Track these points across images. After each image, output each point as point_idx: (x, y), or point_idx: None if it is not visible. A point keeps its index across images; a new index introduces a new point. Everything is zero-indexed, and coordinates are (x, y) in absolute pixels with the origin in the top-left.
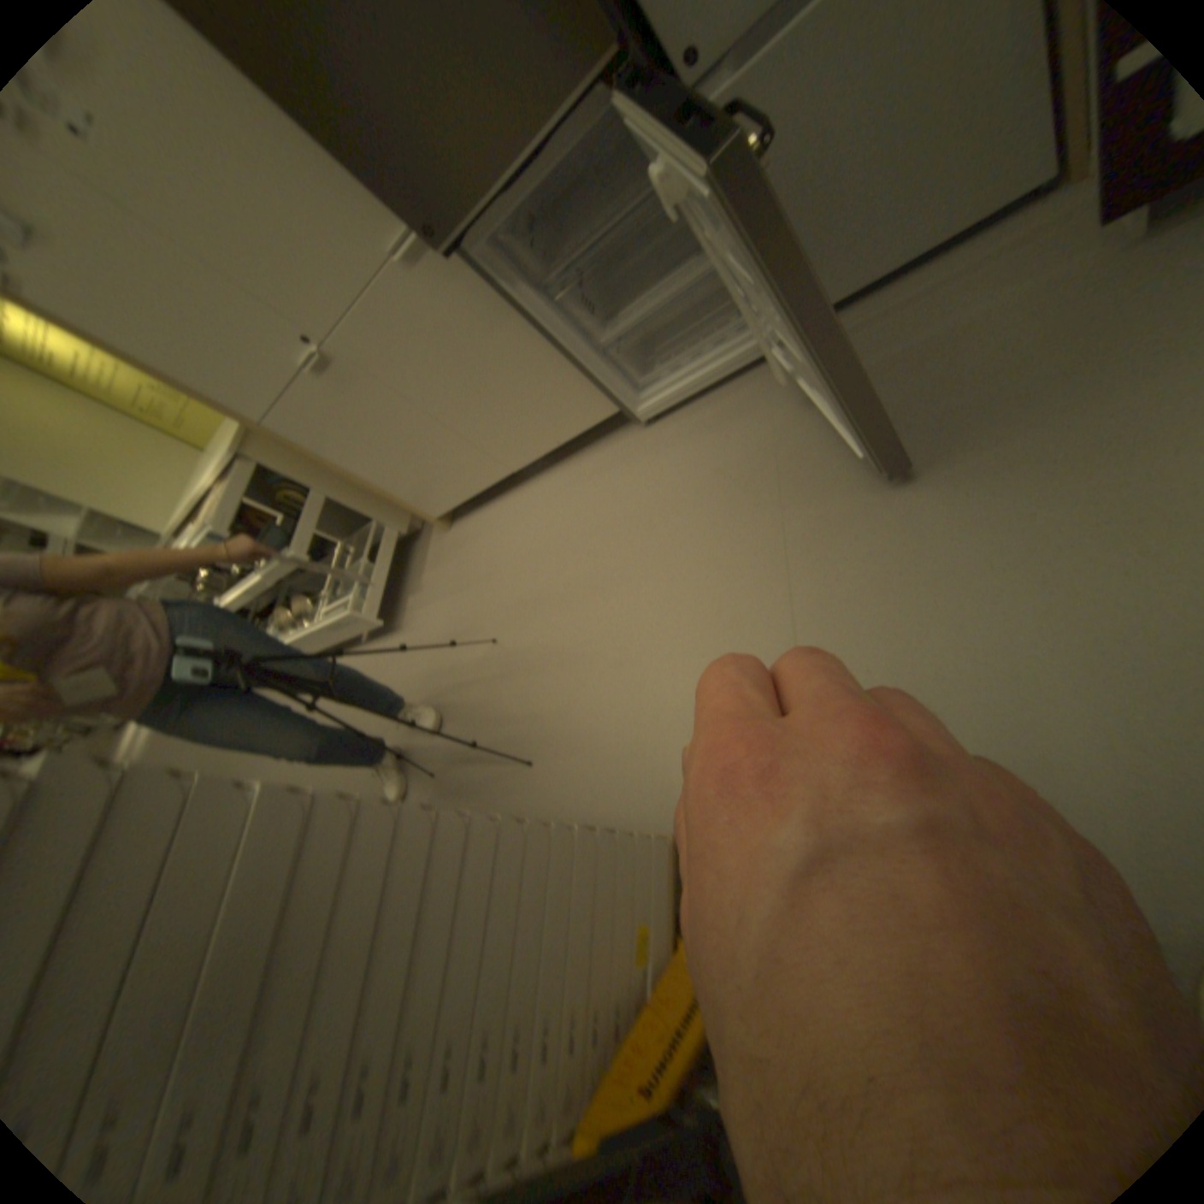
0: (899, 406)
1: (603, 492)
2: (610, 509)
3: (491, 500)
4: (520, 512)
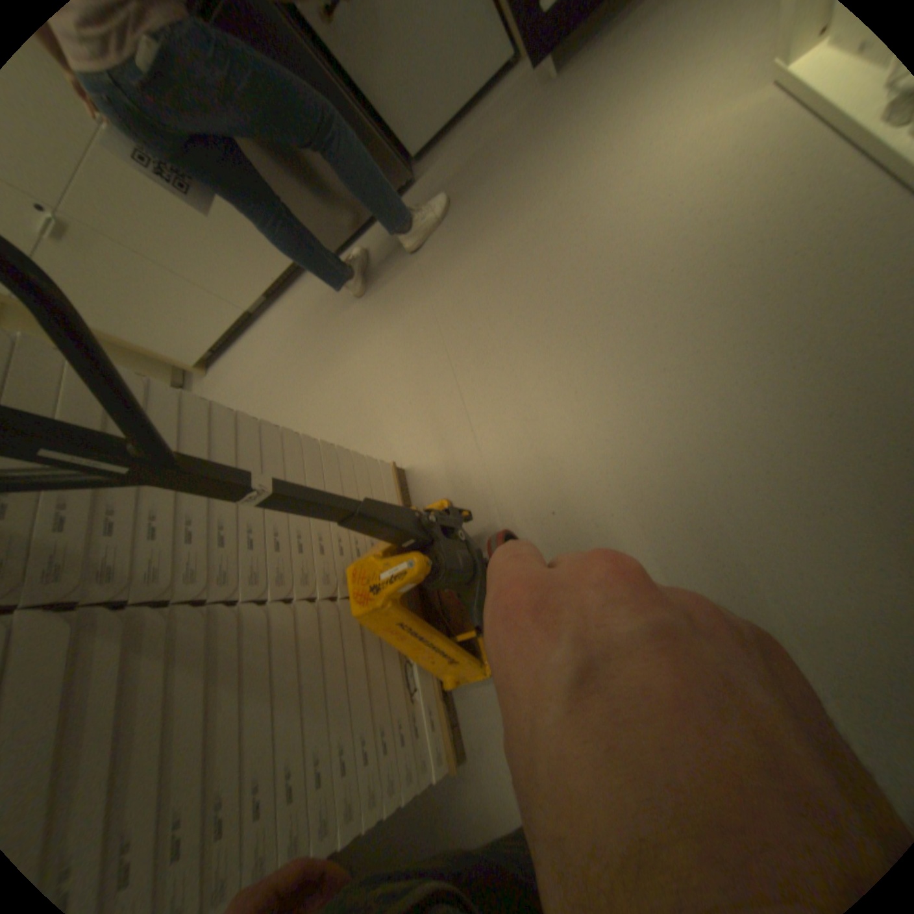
0: (467, 190)
1: (312, 303)
2: (319, 311)
3: (235, 342)
4: (258, 340)
